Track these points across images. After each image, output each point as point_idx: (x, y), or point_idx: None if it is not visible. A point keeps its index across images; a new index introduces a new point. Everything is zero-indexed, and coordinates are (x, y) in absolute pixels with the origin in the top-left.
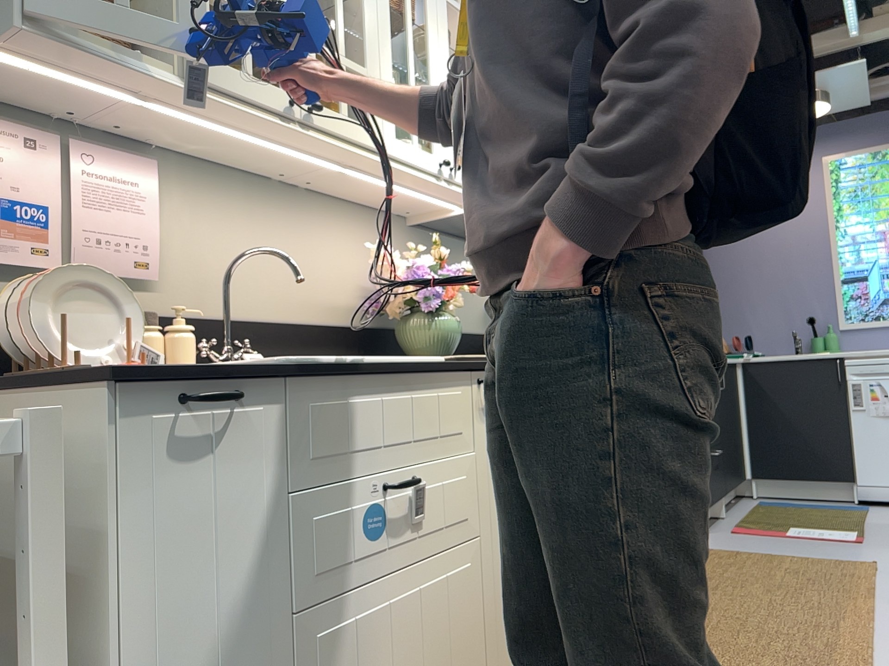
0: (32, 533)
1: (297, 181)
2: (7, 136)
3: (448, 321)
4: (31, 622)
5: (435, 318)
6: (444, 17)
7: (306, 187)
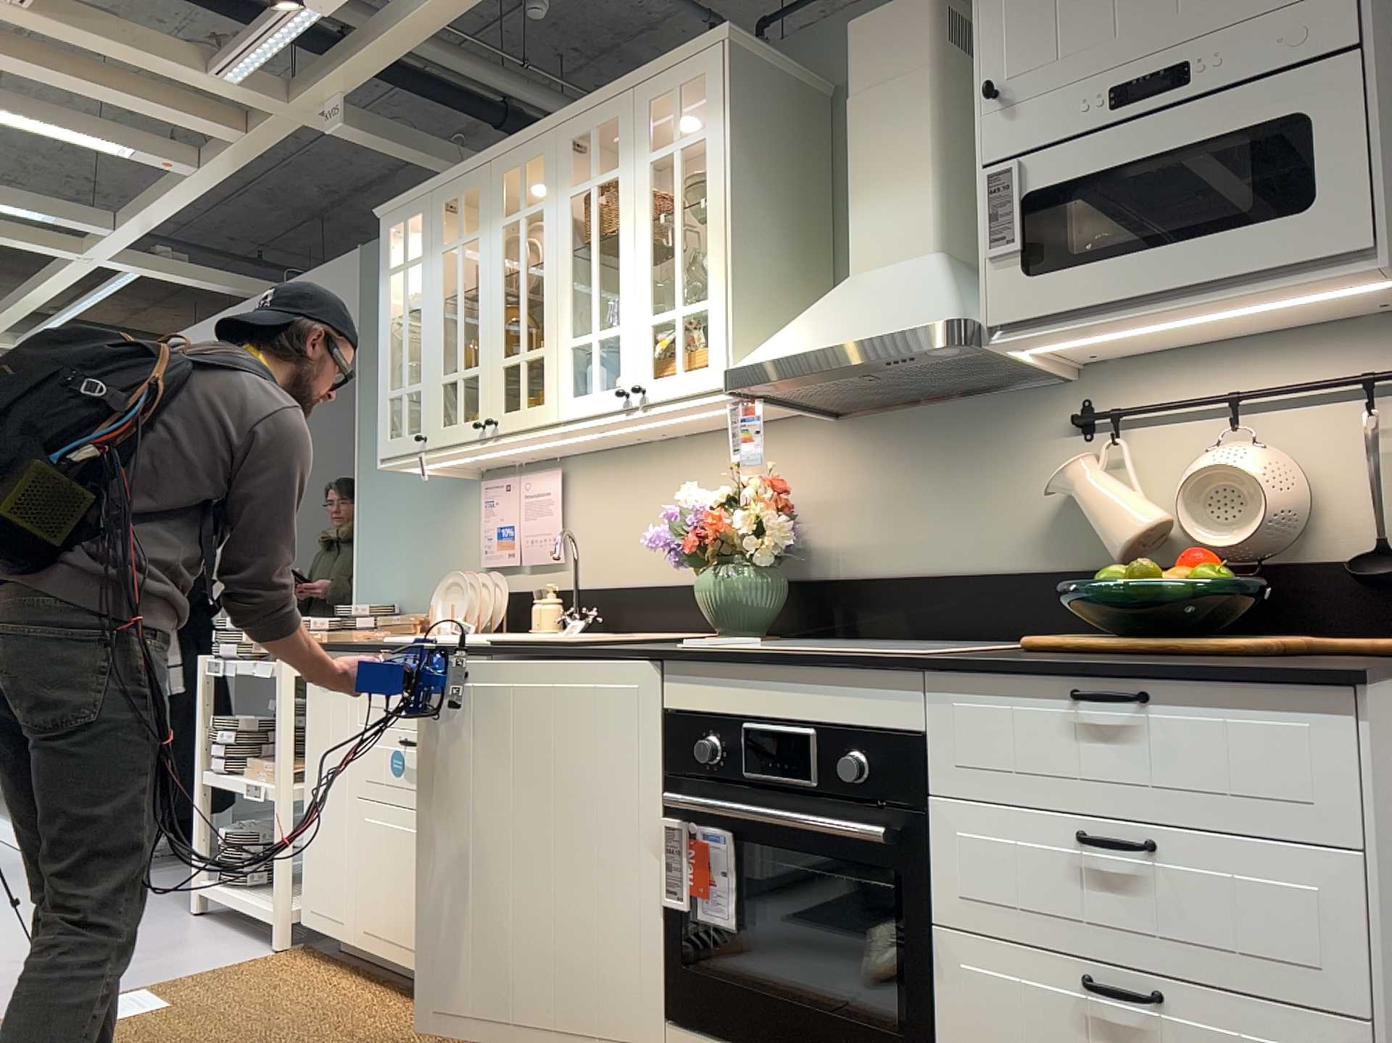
0: (278, 706)
1: (657, 435)
2: (498, 487)
3: (732, 577)
4: (277, 740)
5: (706, 576)
6: (642, 191)
7: (681, 433)
